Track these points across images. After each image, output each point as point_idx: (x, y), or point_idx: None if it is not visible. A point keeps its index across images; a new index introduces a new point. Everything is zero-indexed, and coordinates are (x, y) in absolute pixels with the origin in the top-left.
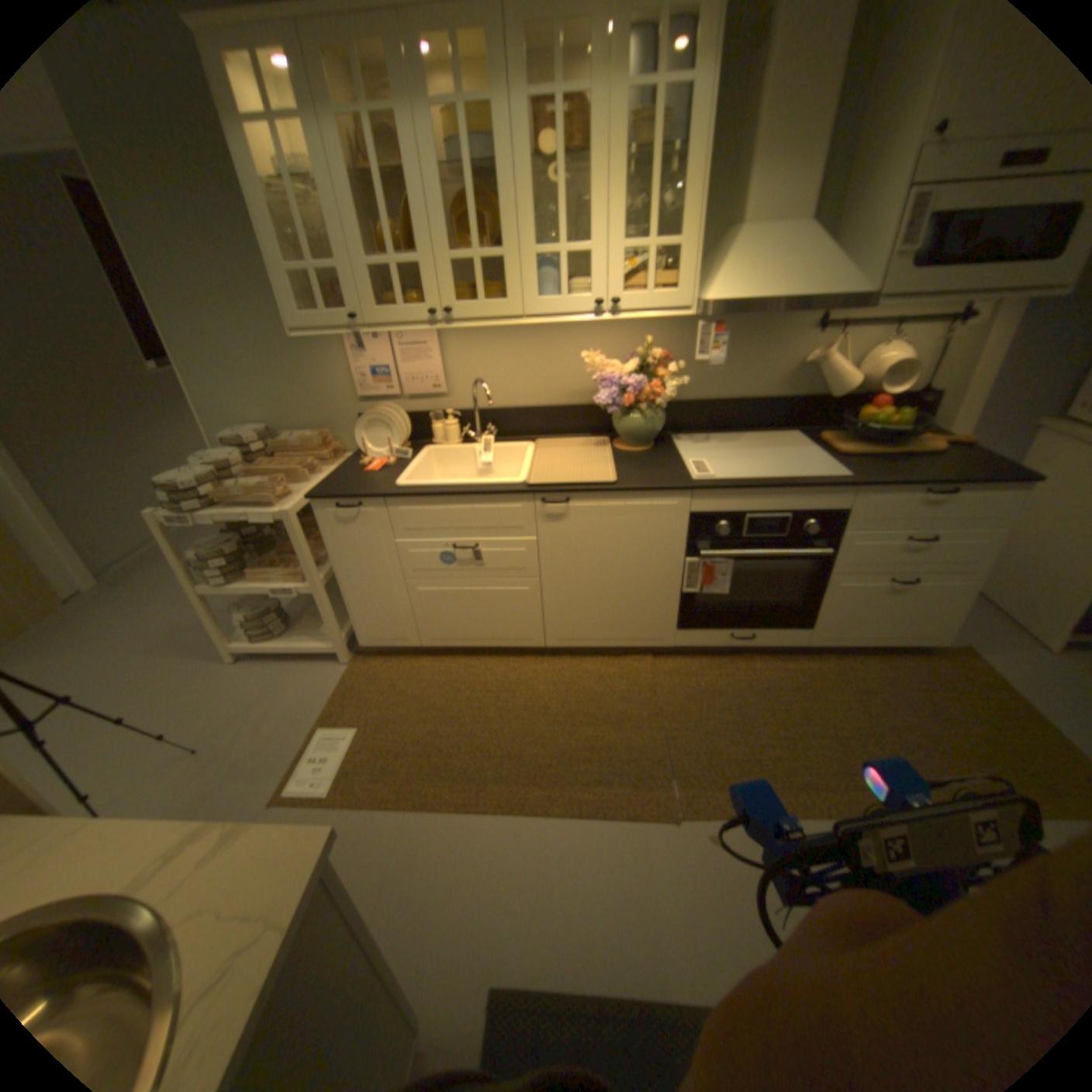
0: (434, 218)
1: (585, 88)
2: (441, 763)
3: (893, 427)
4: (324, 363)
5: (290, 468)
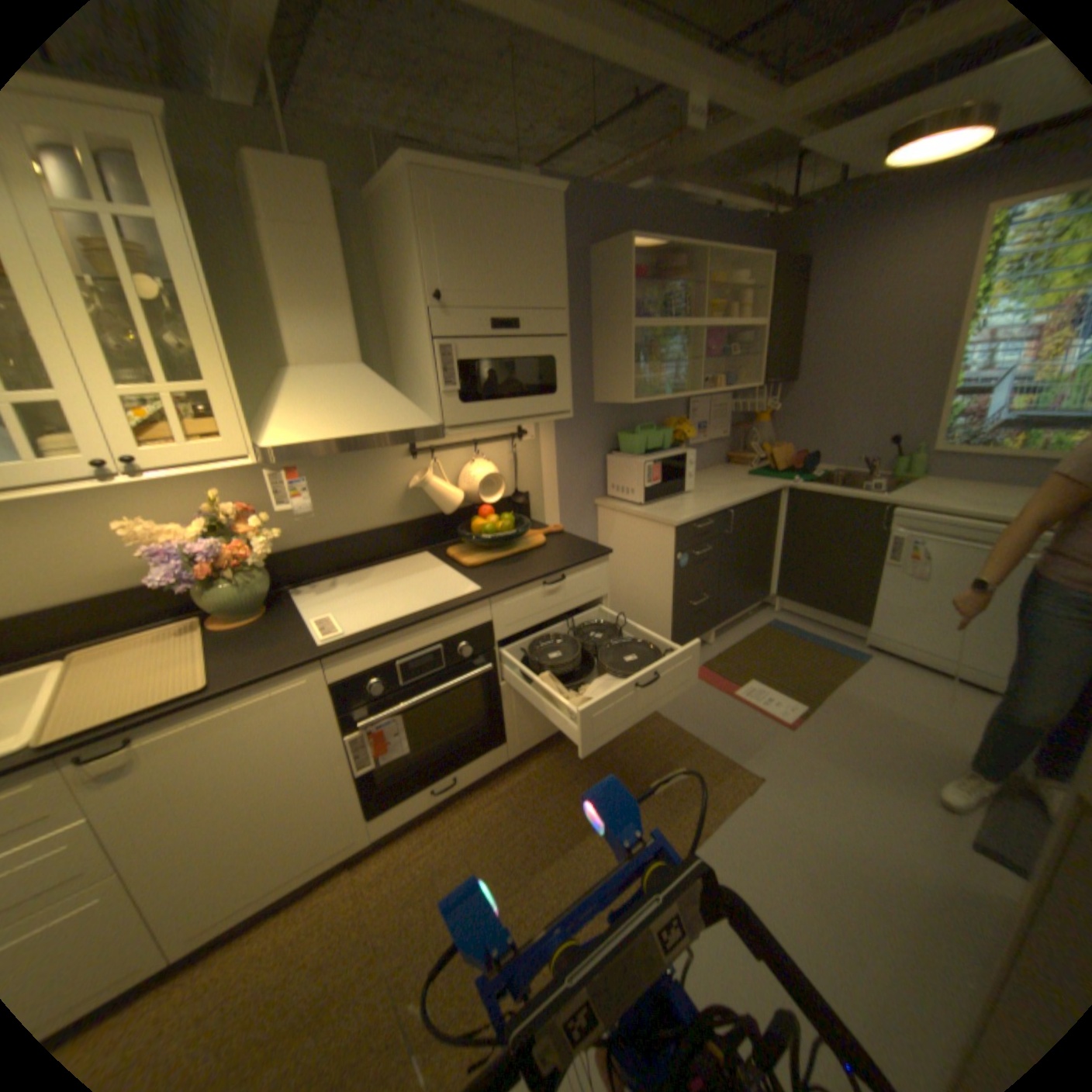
0: None
1: None
2: None
3: (498, 533)
4: None
5: None
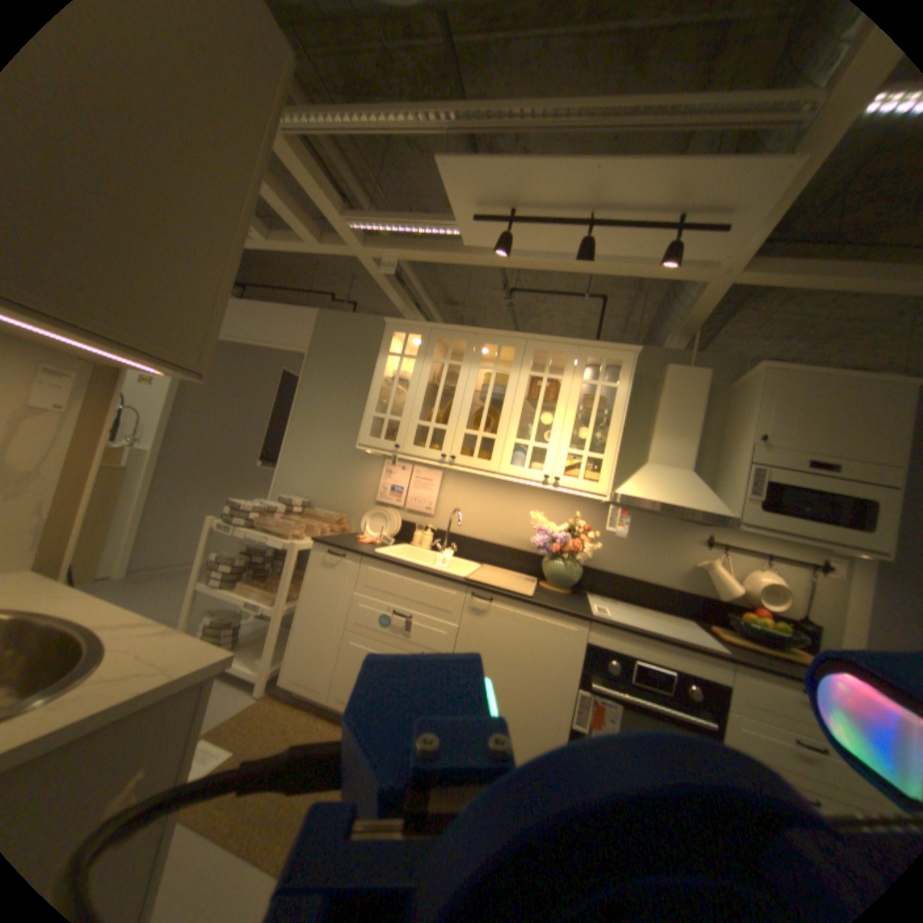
0: (463, 414)
1: (558, 376)
2: (286, 815)
3: (770, 633)
4: (365, 474)
5: (309, 524)
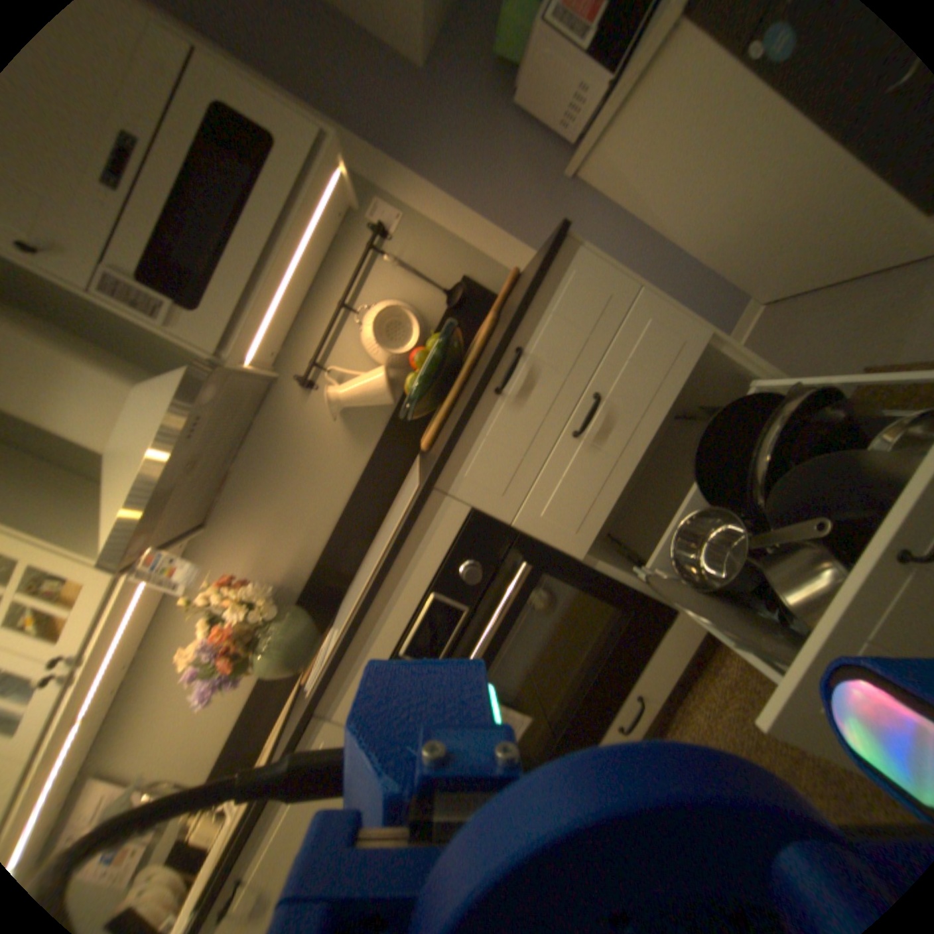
0: None
1: None
2: None
3: (432, 368)
4: None
5: None
